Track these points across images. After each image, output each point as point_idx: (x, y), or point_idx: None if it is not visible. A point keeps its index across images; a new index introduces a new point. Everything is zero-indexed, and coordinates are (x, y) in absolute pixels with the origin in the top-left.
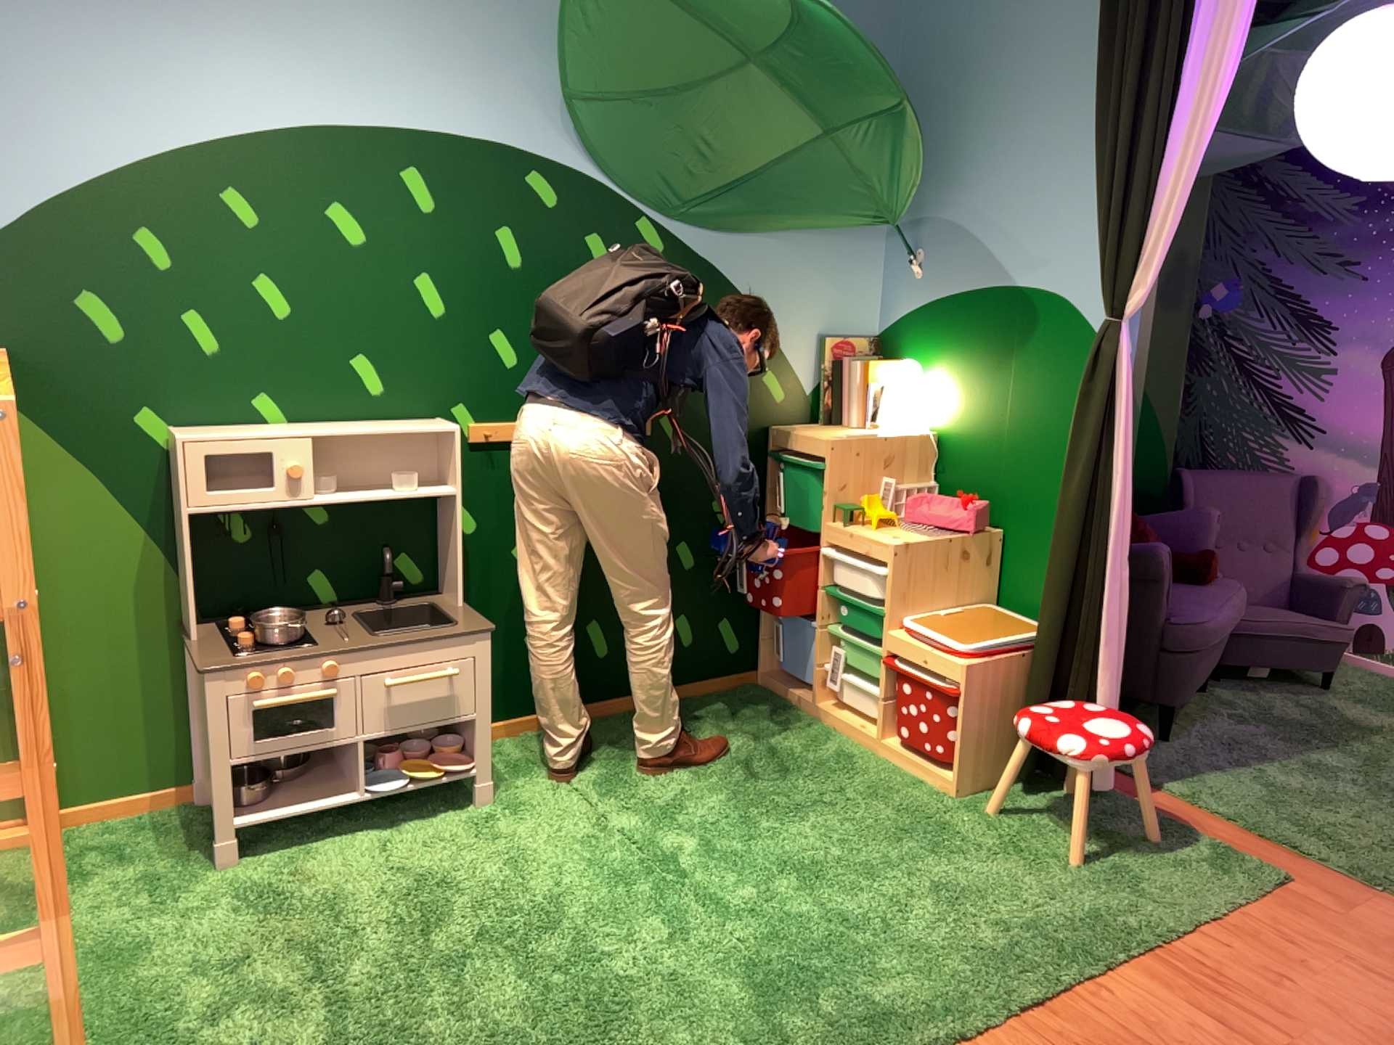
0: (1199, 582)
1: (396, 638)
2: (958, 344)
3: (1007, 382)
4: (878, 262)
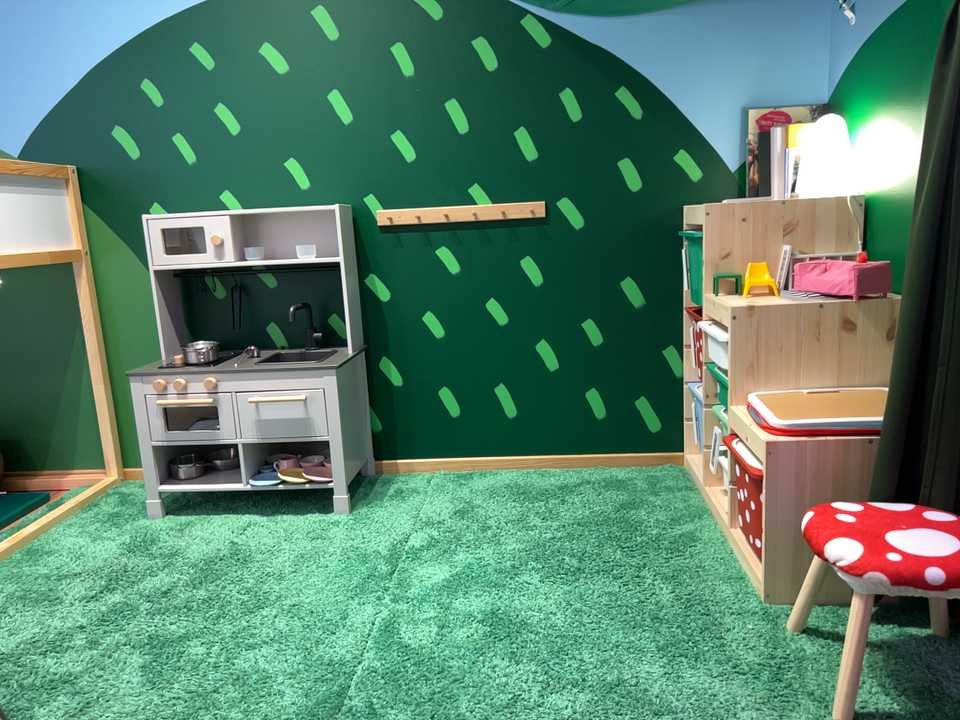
0: None
1: (256, 368)
2: (886, 77)
3: (926, 104)
4: (826, 16)
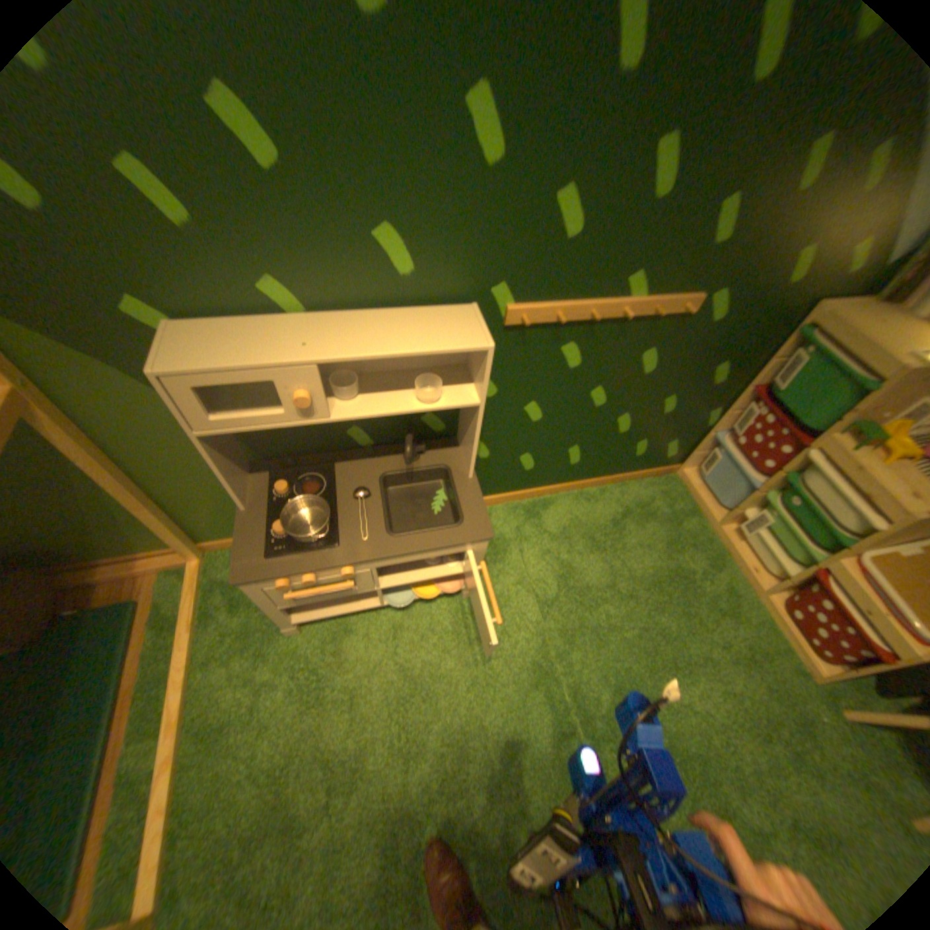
0: None
1: (401, 548)
2: None
3: None
4: None
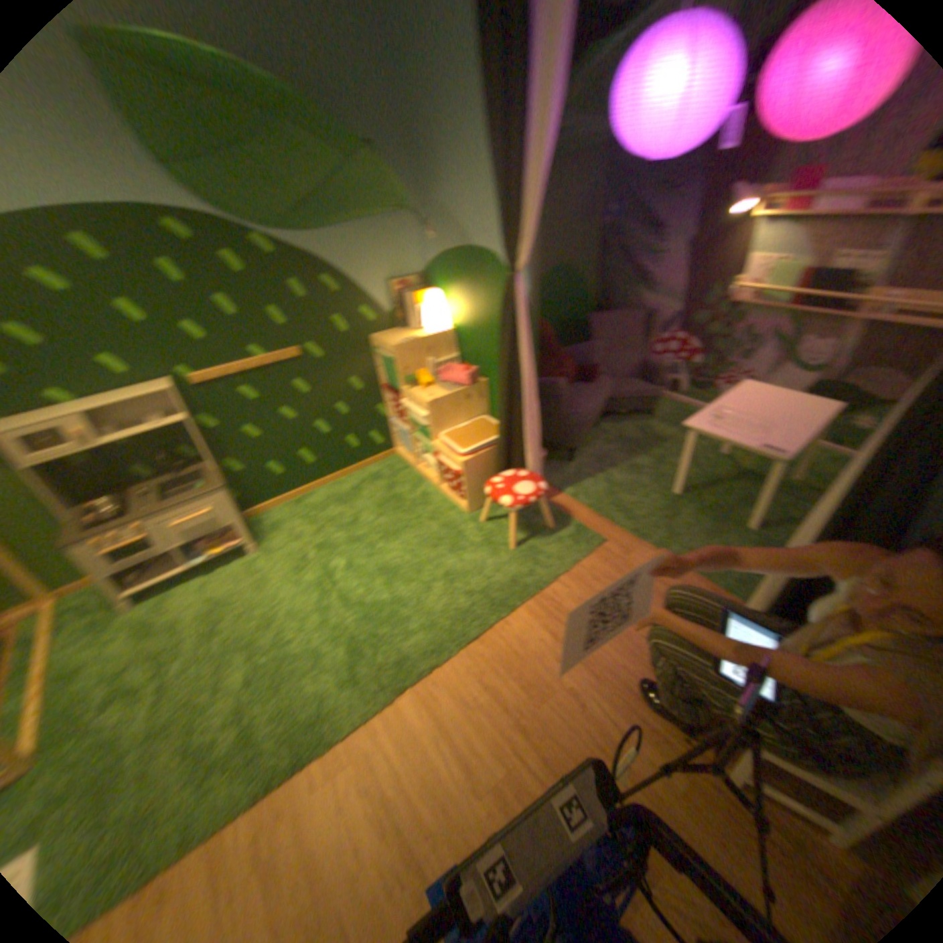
0: (593, 385)
1: (164, 507)
2: (456, 278)
3: (480, 302)
4: (414, 227)
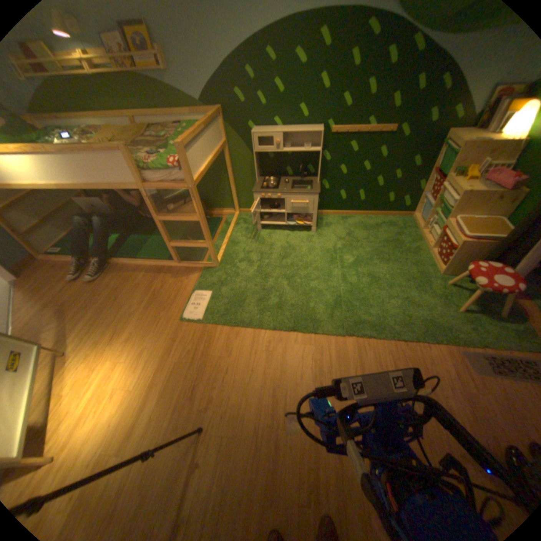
0: None
1: (293, 192)
2: None
3: None
4: None
